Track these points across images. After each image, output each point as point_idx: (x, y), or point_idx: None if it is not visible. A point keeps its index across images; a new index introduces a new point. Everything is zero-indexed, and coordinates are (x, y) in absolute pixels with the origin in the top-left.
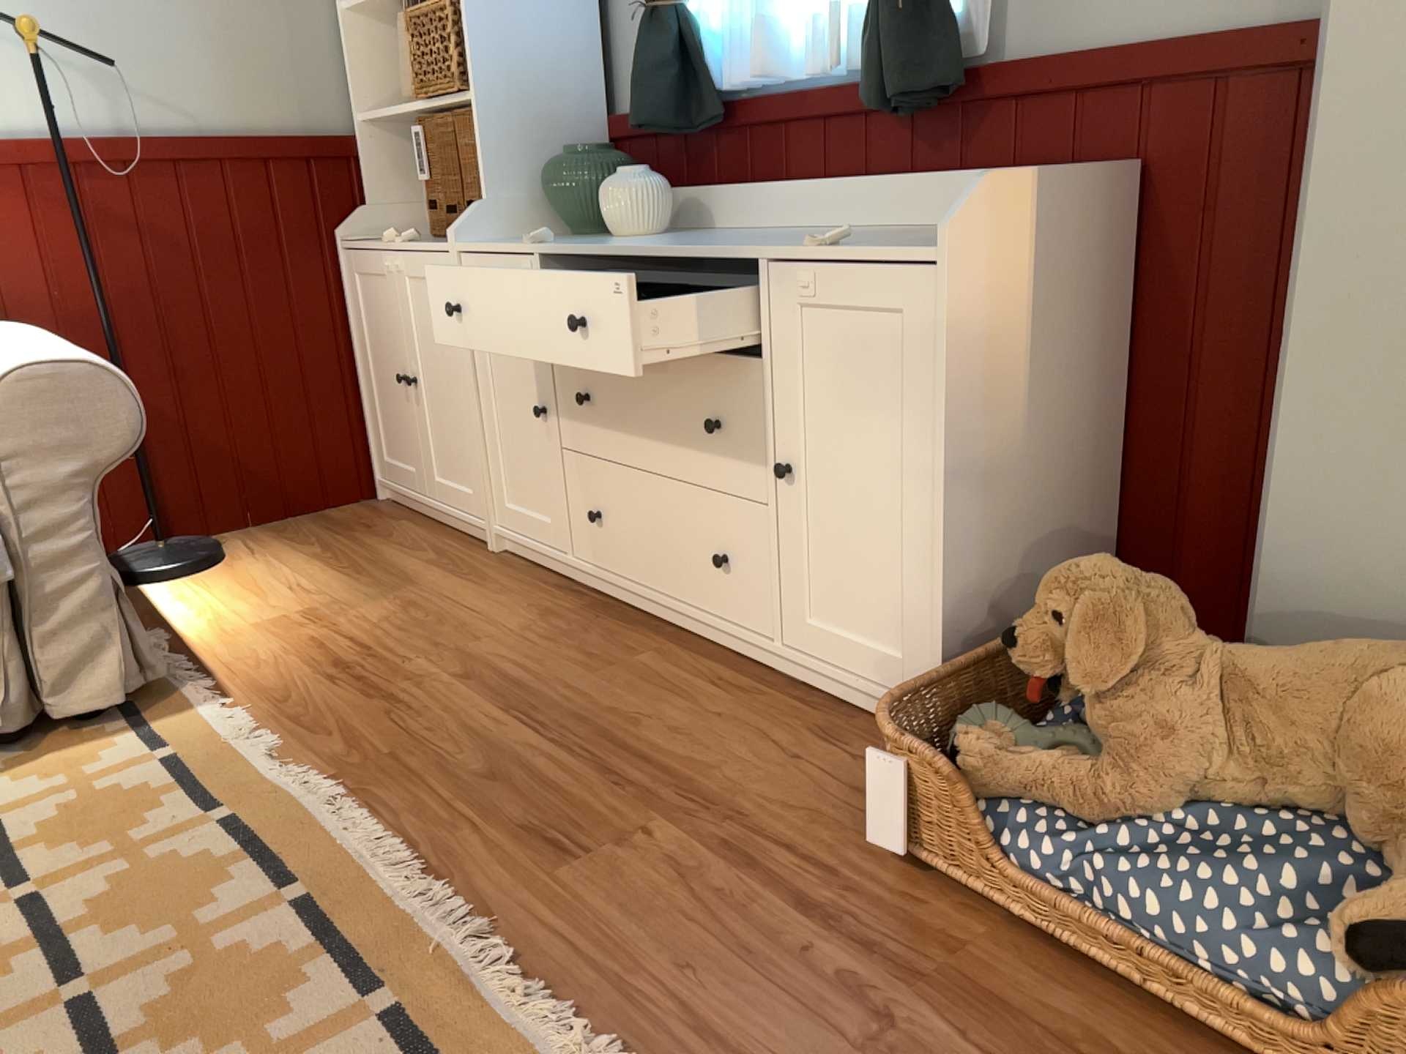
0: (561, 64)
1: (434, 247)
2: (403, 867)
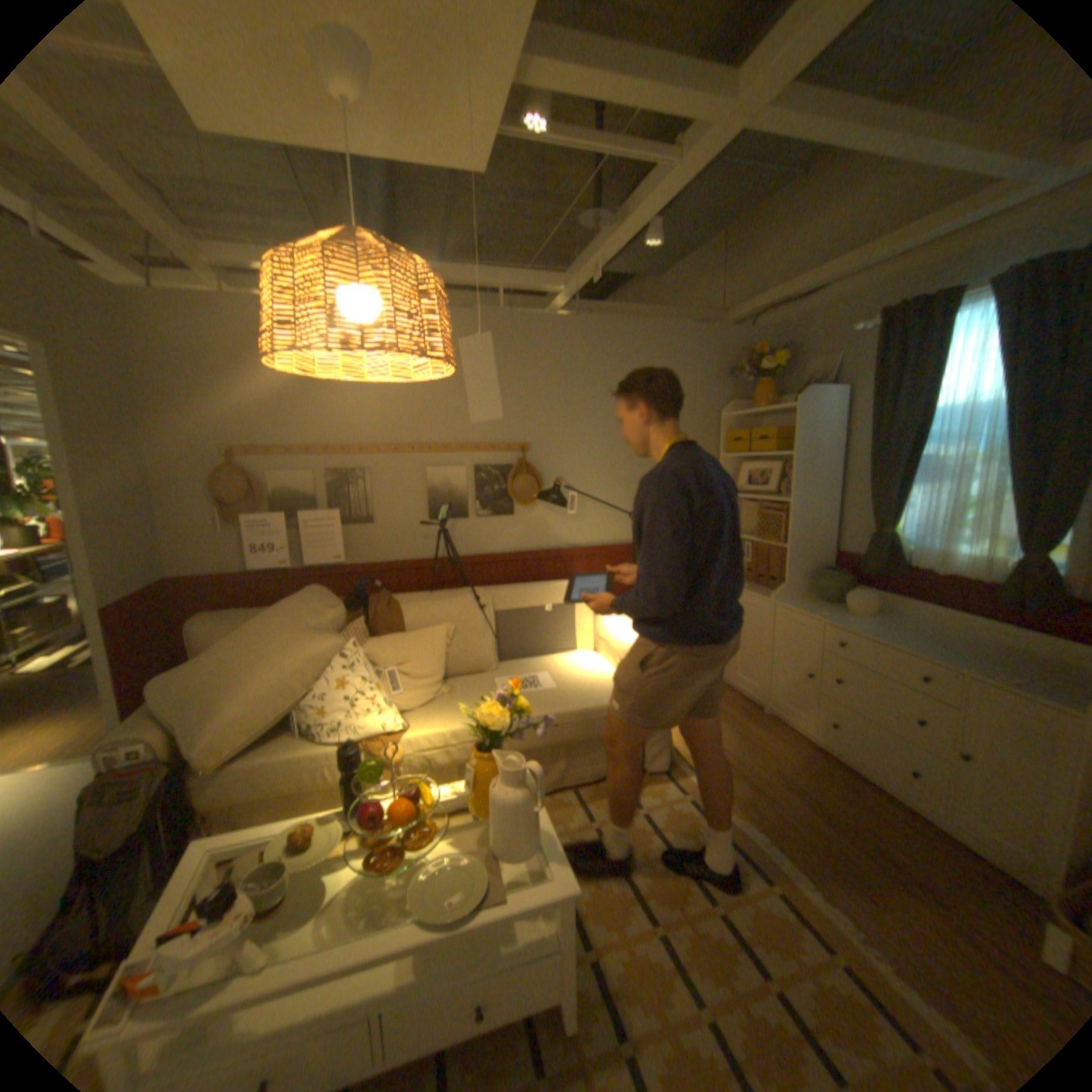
0: (822, 532)
1: (757, 594)
2: (813, 893)
